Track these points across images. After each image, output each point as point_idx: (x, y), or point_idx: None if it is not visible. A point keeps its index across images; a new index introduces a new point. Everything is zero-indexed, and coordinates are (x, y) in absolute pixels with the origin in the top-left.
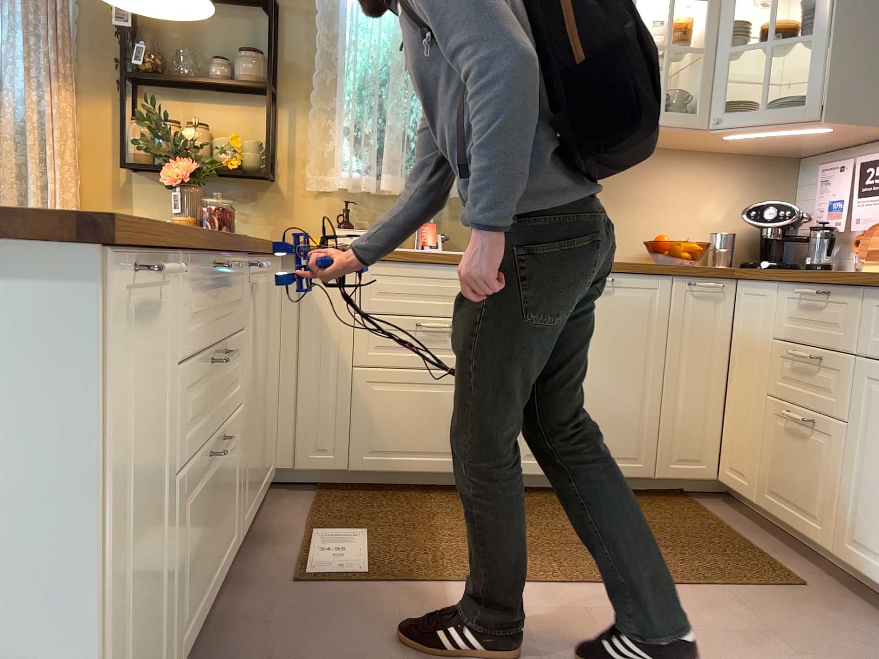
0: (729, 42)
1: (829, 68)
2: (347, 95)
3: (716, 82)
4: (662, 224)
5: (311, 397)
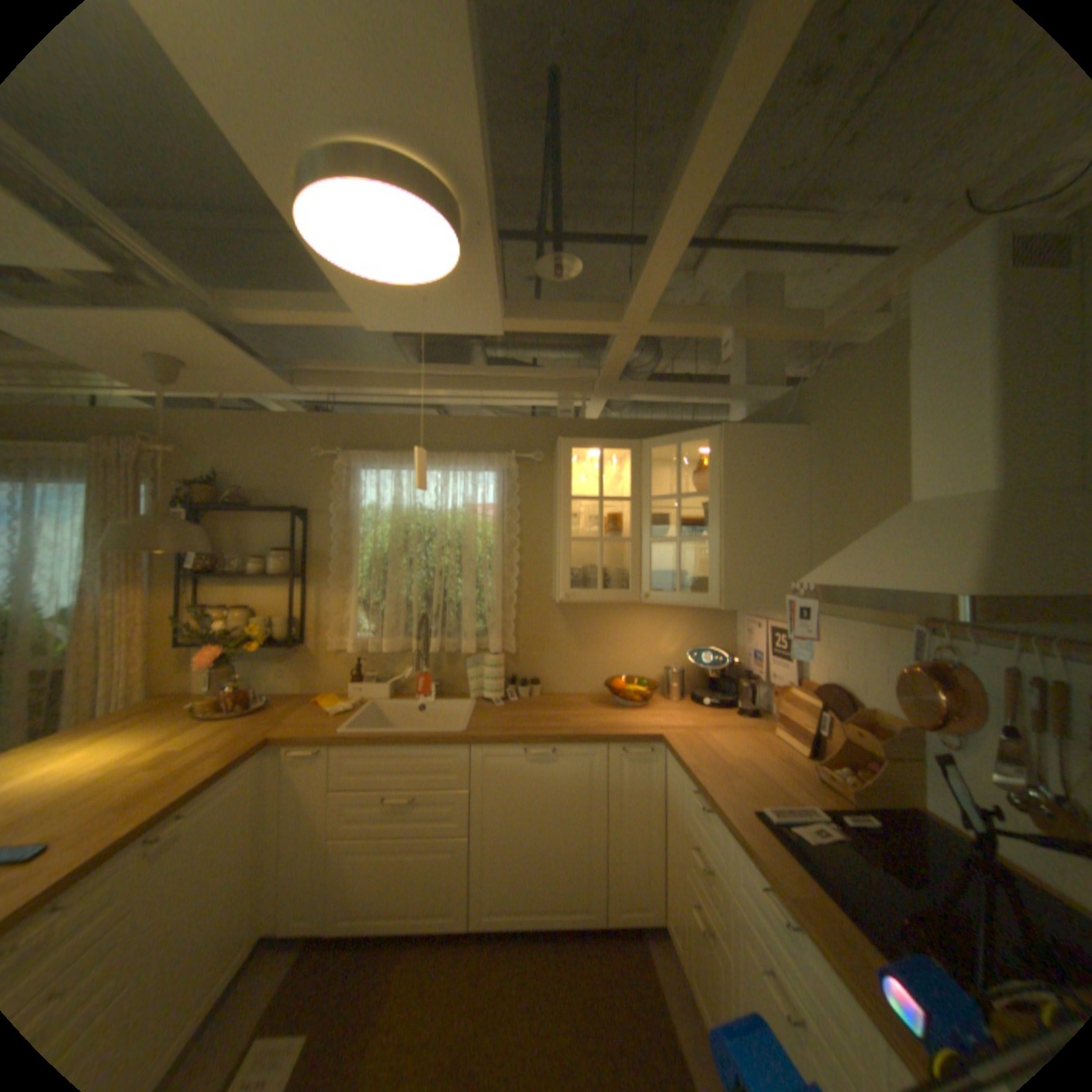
0: (649, 534)
1: (723, 566)
2: (354, 579)
3: (642, 565)
4: (625, 660)
5: (291, 870)
